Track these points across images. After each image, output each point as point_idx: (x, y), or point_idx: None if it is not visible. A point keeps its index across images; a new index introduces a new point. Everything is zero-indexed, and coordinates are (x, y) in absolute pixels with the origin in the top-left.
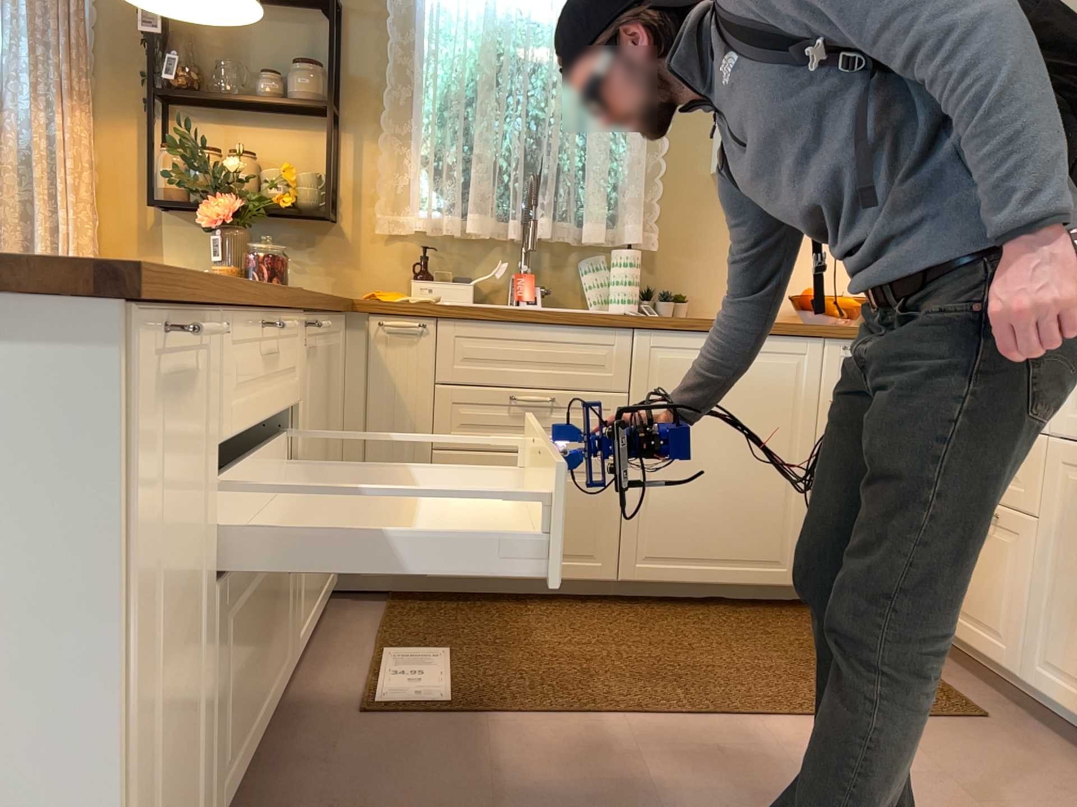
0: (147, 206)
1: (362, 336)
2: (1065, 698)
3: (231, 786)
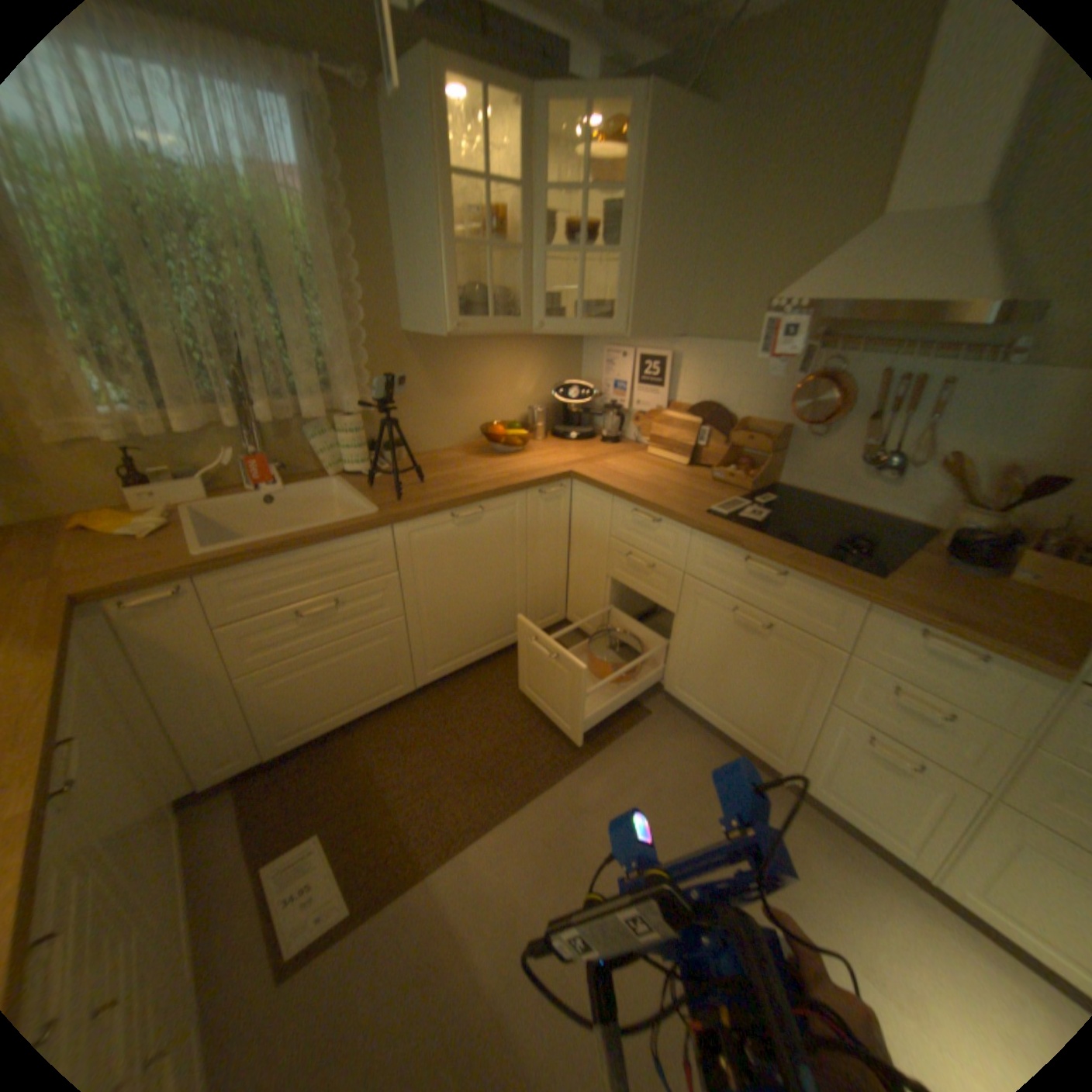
0: None
1: (103, 622)
2: (691, 704)
3: None
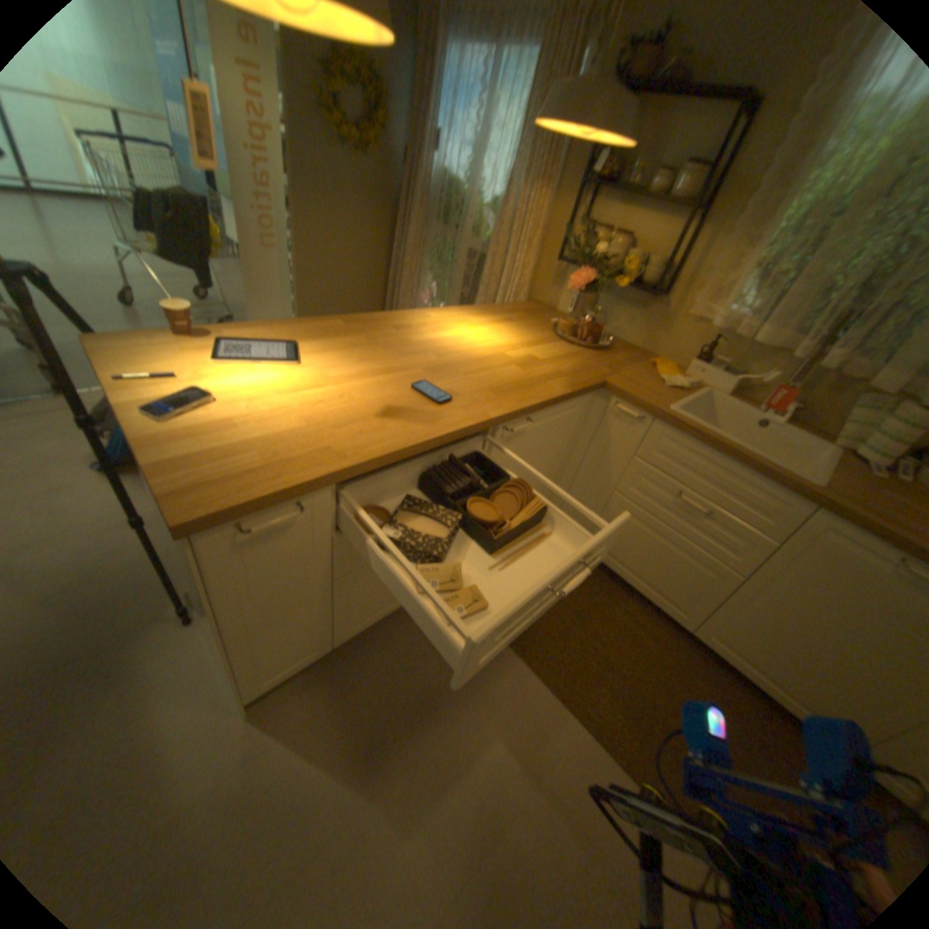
0: (564, 255)
1: (607, 405)
2: None
3: (374, 623)
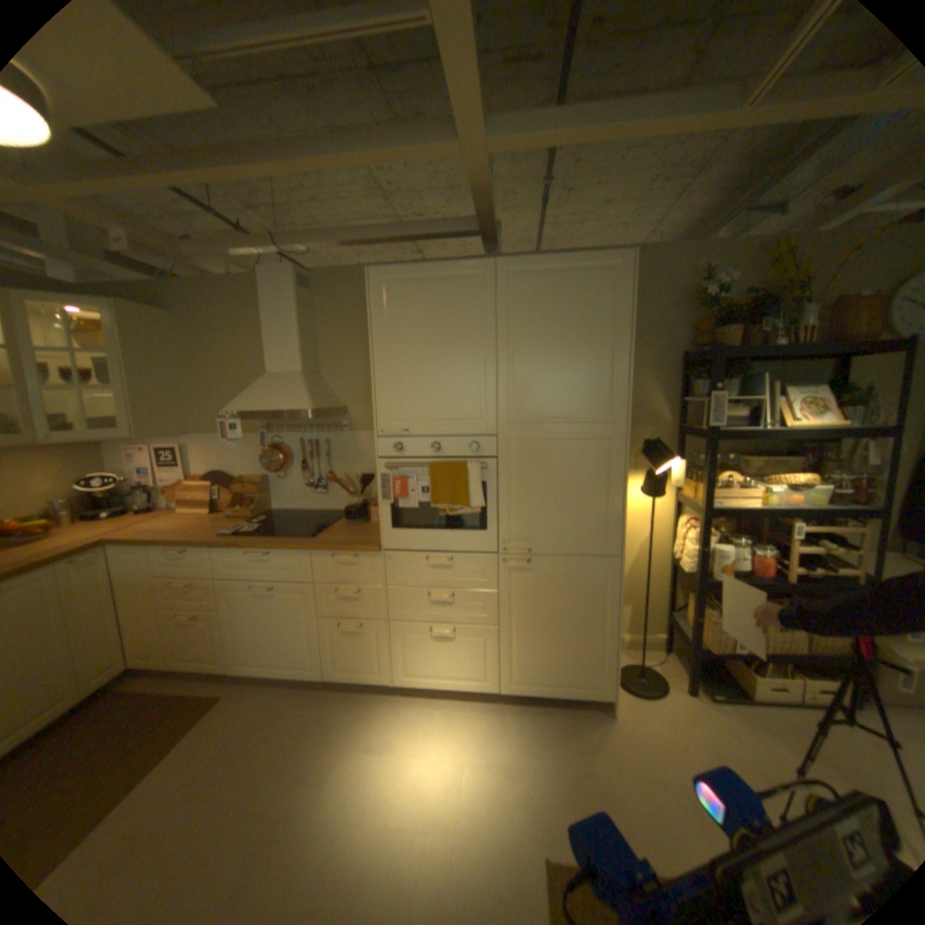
0: None
1: None
2: (247, 673)
3: None
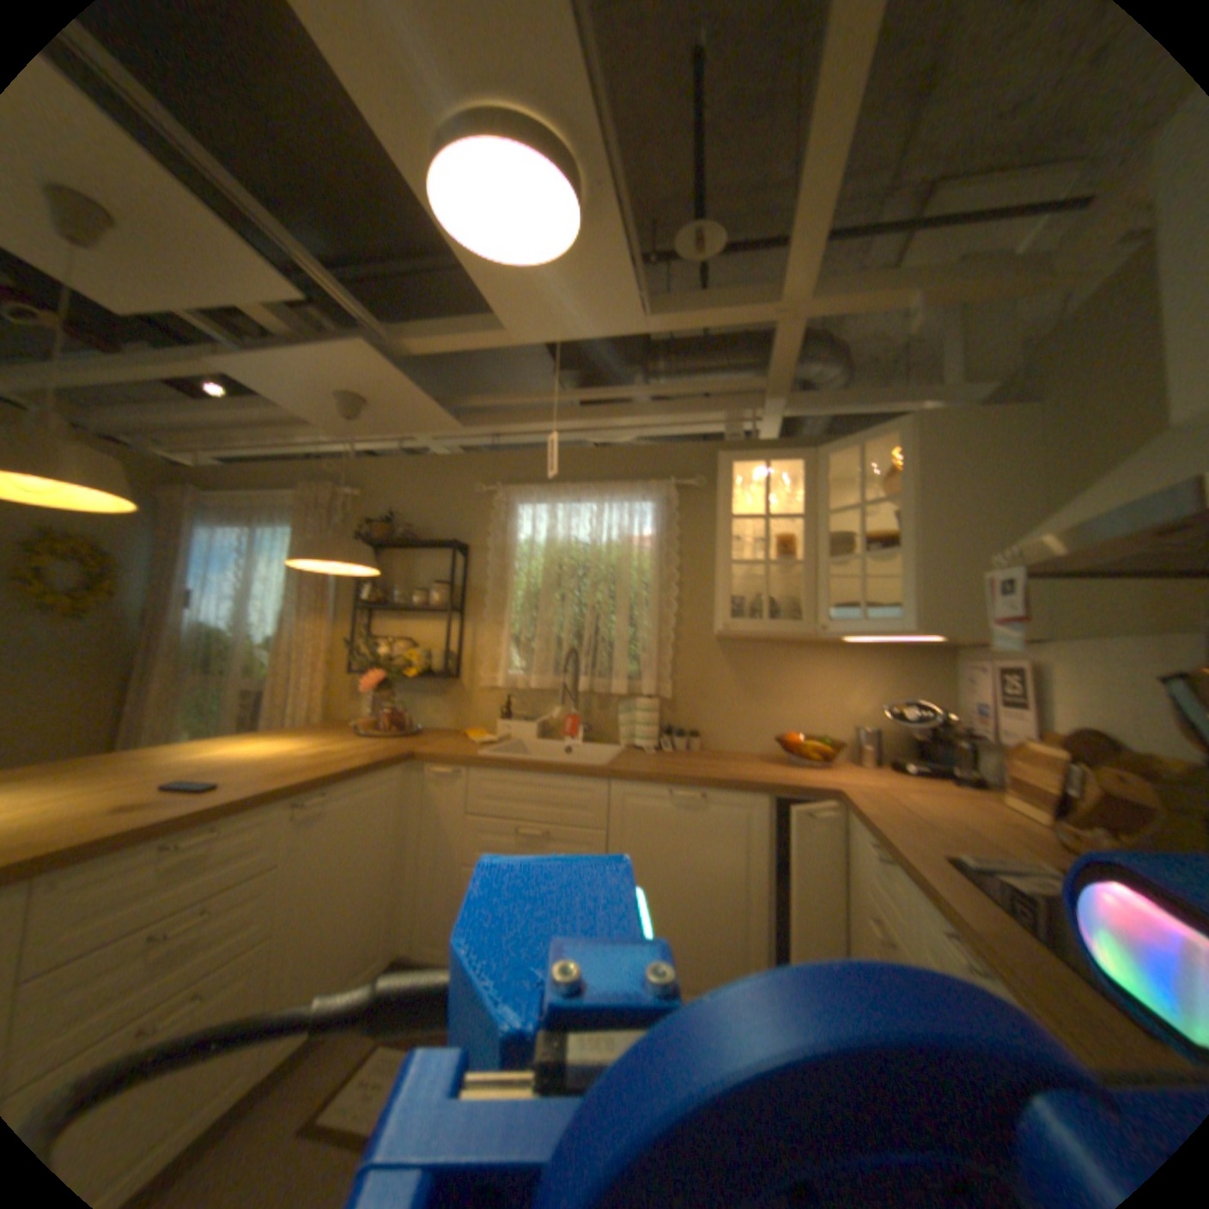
0: (355, 672)
1: (423, 778)
2: None
3: None
